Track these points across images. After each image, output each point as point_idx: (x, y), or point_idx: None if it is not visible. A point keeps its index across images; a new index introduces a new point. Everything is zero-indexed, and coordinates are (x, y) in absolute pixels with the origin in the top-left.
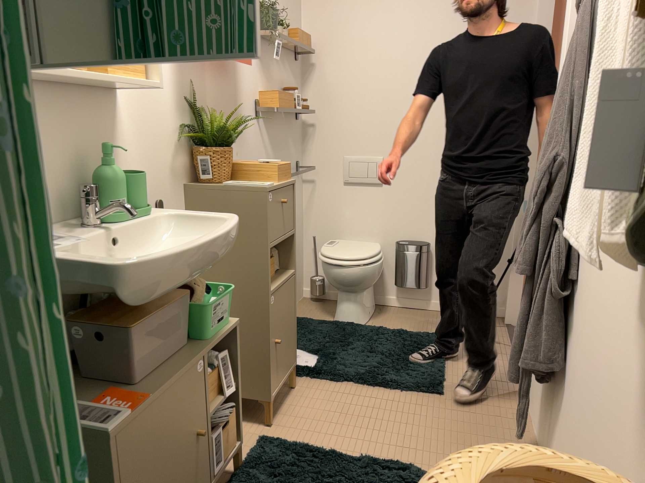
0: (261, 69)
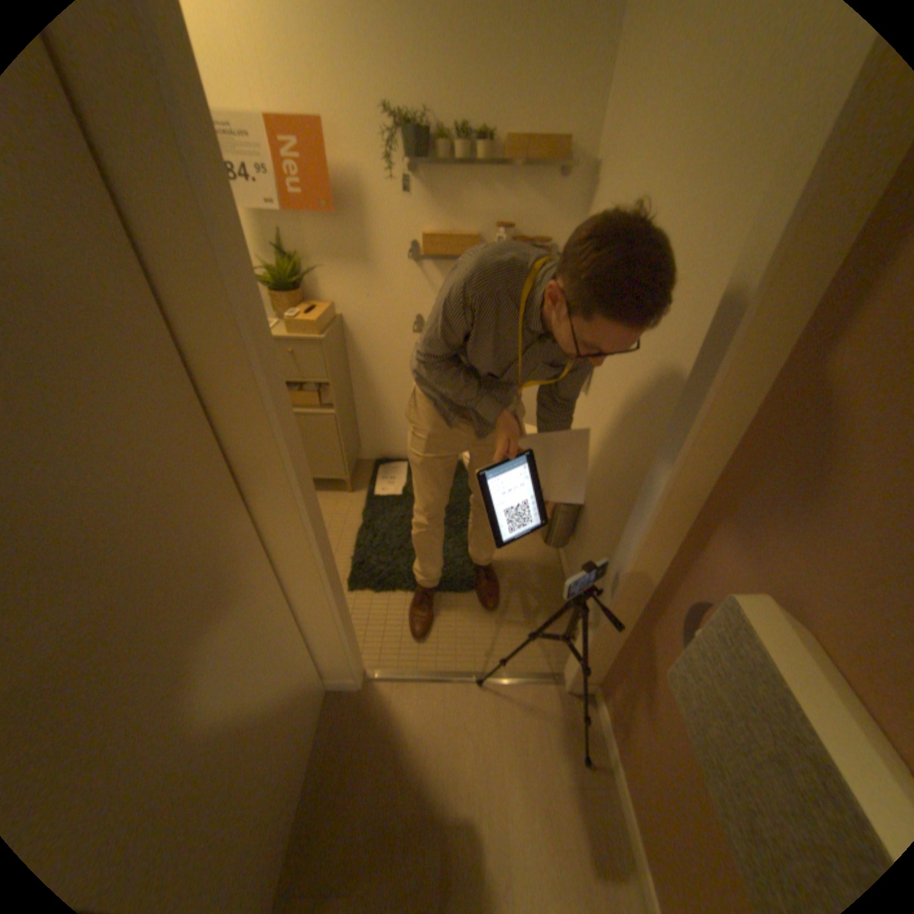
0: (425, 194)
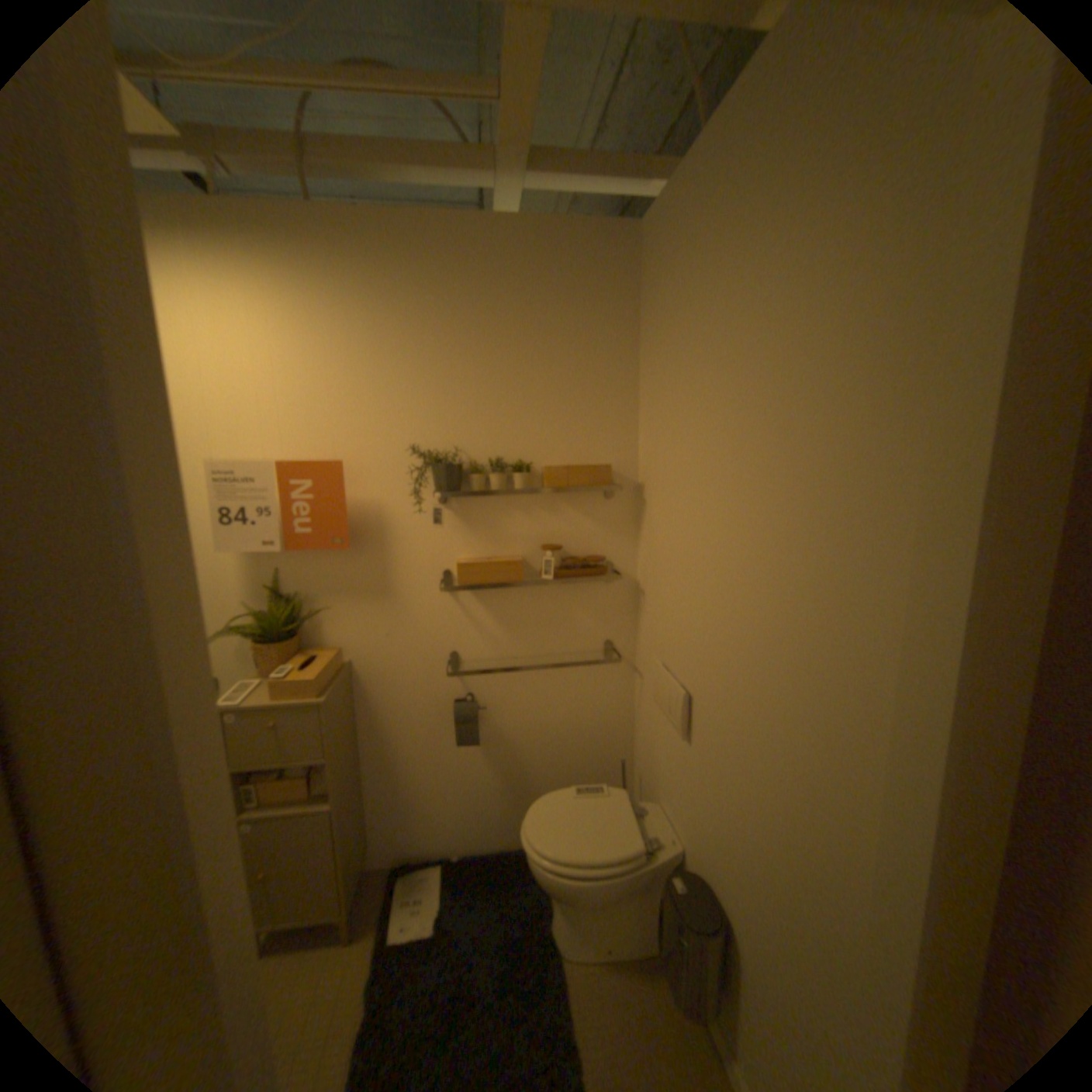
0: (457, 523)
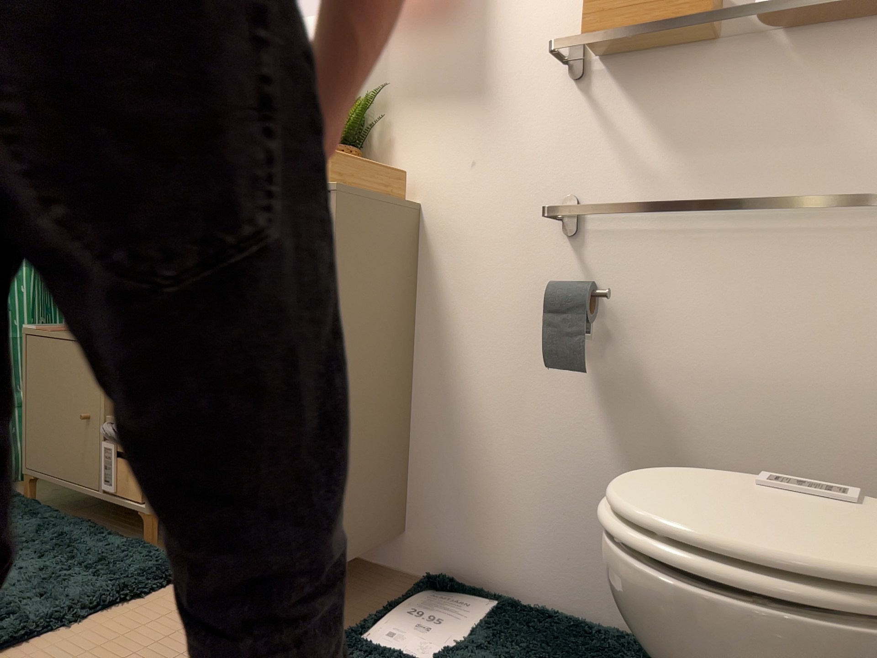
0: None
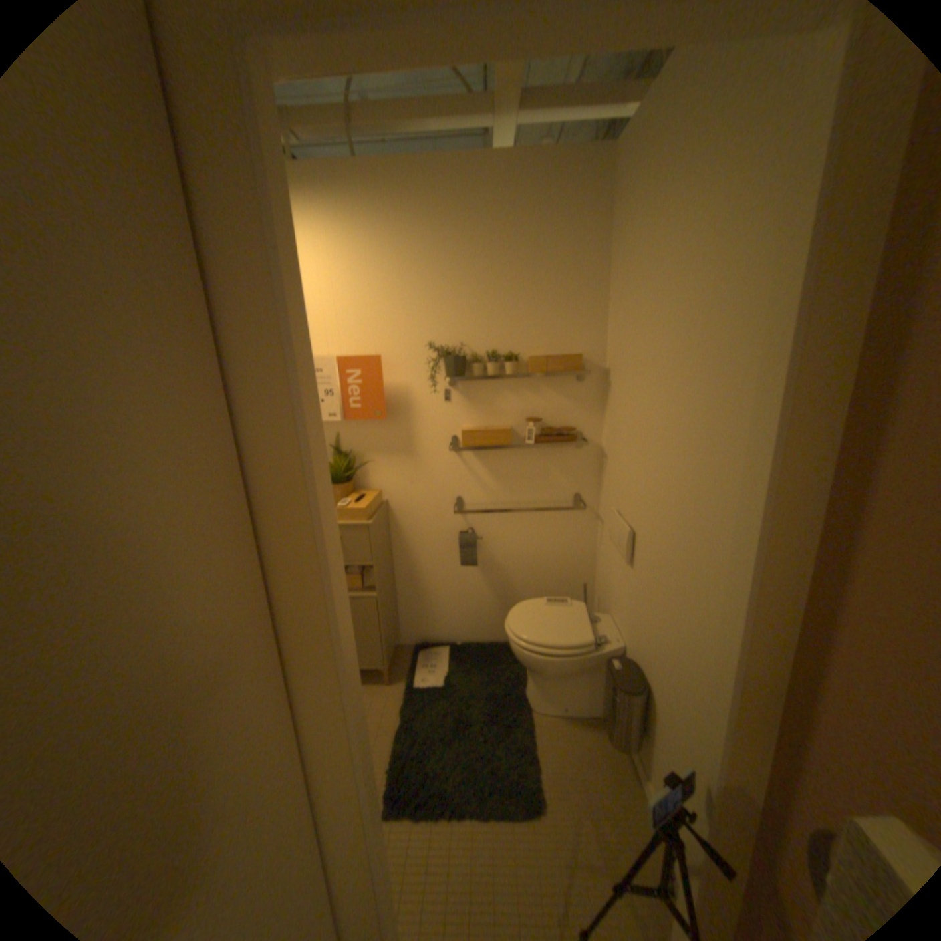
0: (463, 401)
